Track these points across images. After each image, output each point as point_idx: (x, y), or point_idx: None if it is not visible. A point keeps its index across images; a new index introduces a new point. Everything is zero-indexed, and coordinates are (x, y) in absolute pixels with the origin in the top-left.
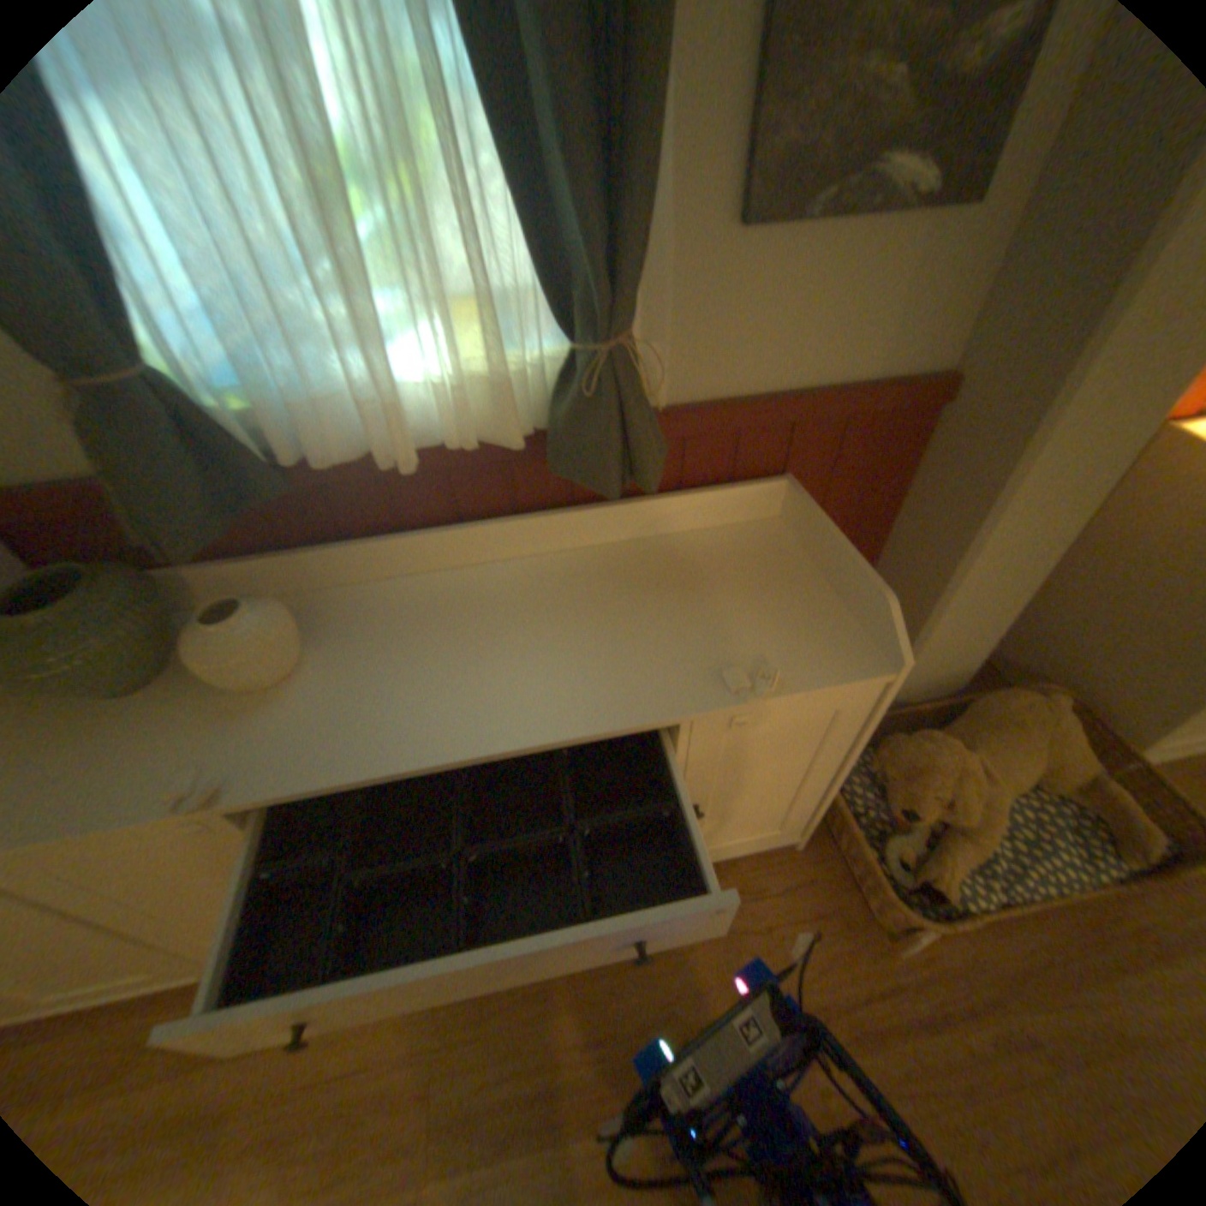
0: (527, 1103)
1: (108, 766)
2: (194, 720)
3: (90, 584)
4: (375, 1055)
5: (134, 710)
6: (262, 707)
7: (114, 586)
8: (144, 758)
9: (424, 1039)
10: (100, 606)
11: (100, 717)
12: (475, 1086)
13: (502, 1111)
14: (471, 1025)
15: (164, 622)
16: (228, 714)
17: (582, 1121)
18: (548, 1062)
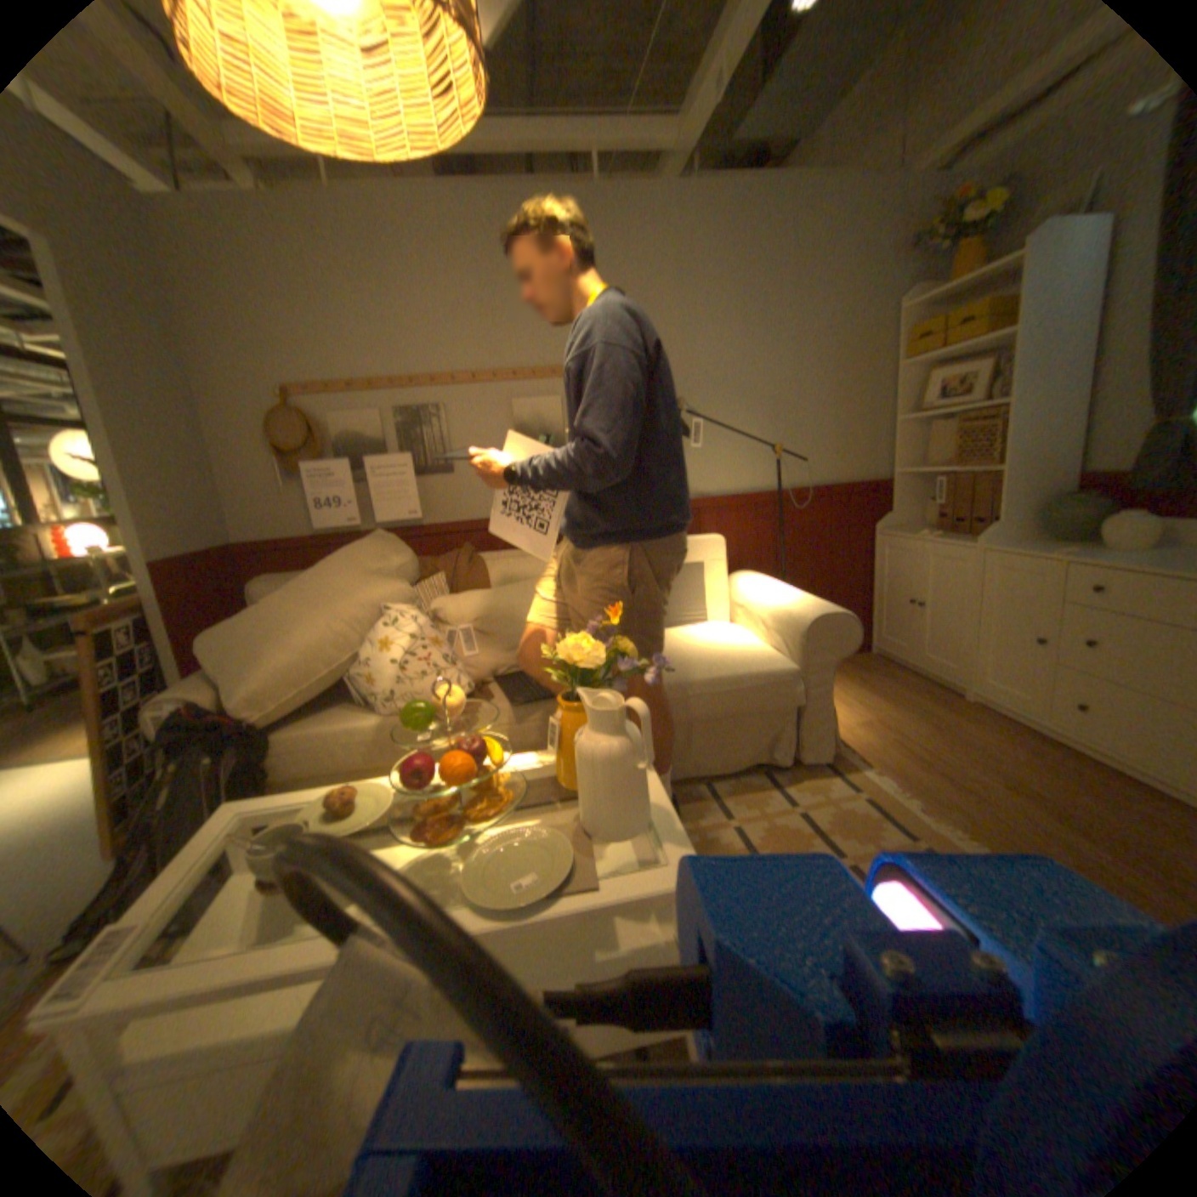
0: (1040, 798)
1: (1045, 547)
2: (1082, 548)
3: (1096, 496)
4: (997, 747)
5: (1065, 544)
6: (1111, 552)
7: (1102, 499)
8: (1057, 548)
9: (1021, 760)
10: (1092, 501)
11: (1053, 543)
12: (1024, 779)
13: (1026, 790)
14: (1048, 774)
15: (1106, 520)
16: (1096, 550)
17: (1059, 819)
18: (1069, 804)
